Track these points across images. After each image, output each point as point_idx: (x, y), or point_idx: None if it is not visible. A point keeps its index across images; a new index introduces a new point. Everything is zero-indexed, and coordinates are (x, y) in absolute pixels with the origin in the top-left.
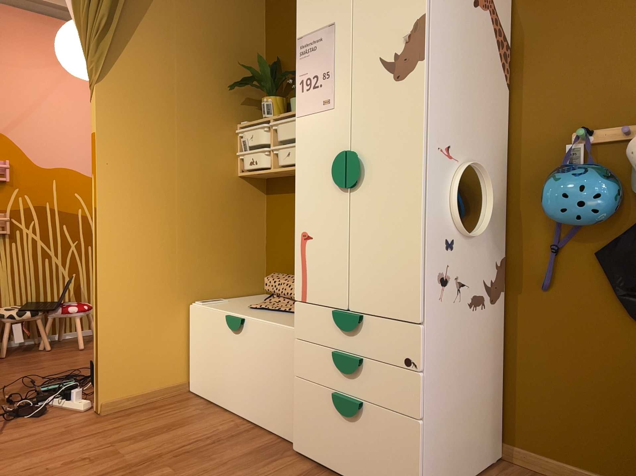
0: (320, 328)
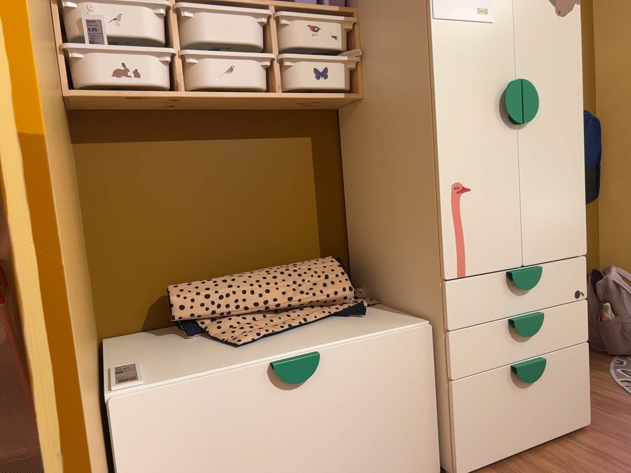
0: (488, 300)
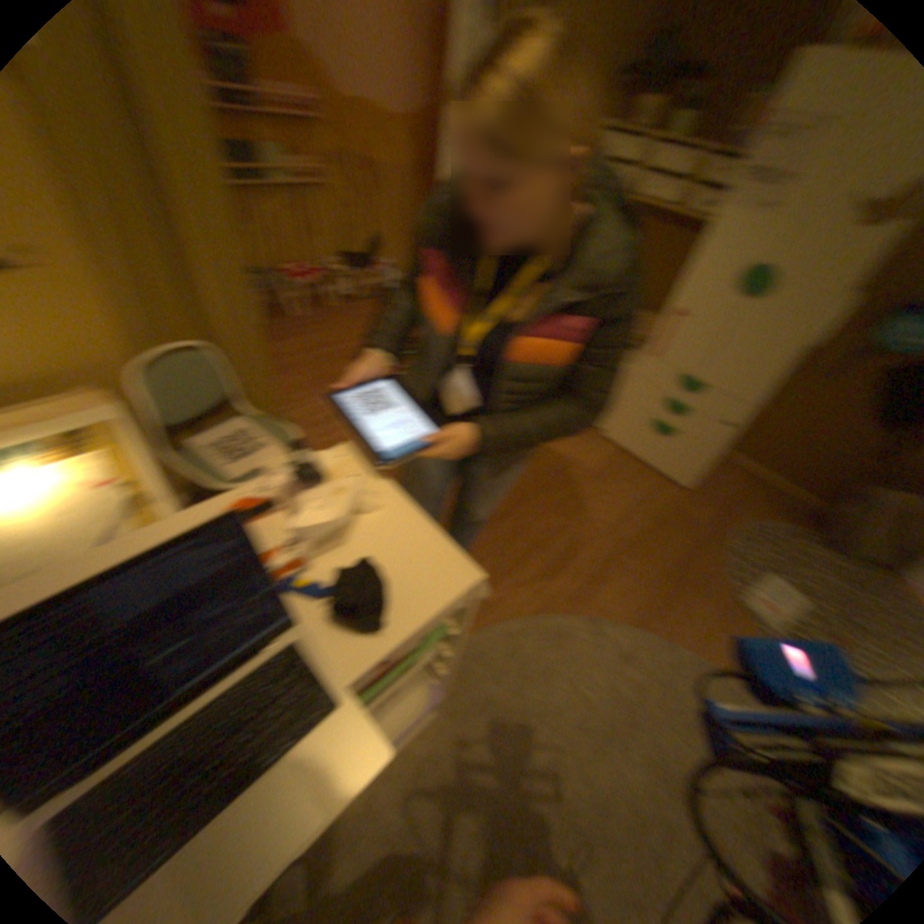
0: (666, 379)
